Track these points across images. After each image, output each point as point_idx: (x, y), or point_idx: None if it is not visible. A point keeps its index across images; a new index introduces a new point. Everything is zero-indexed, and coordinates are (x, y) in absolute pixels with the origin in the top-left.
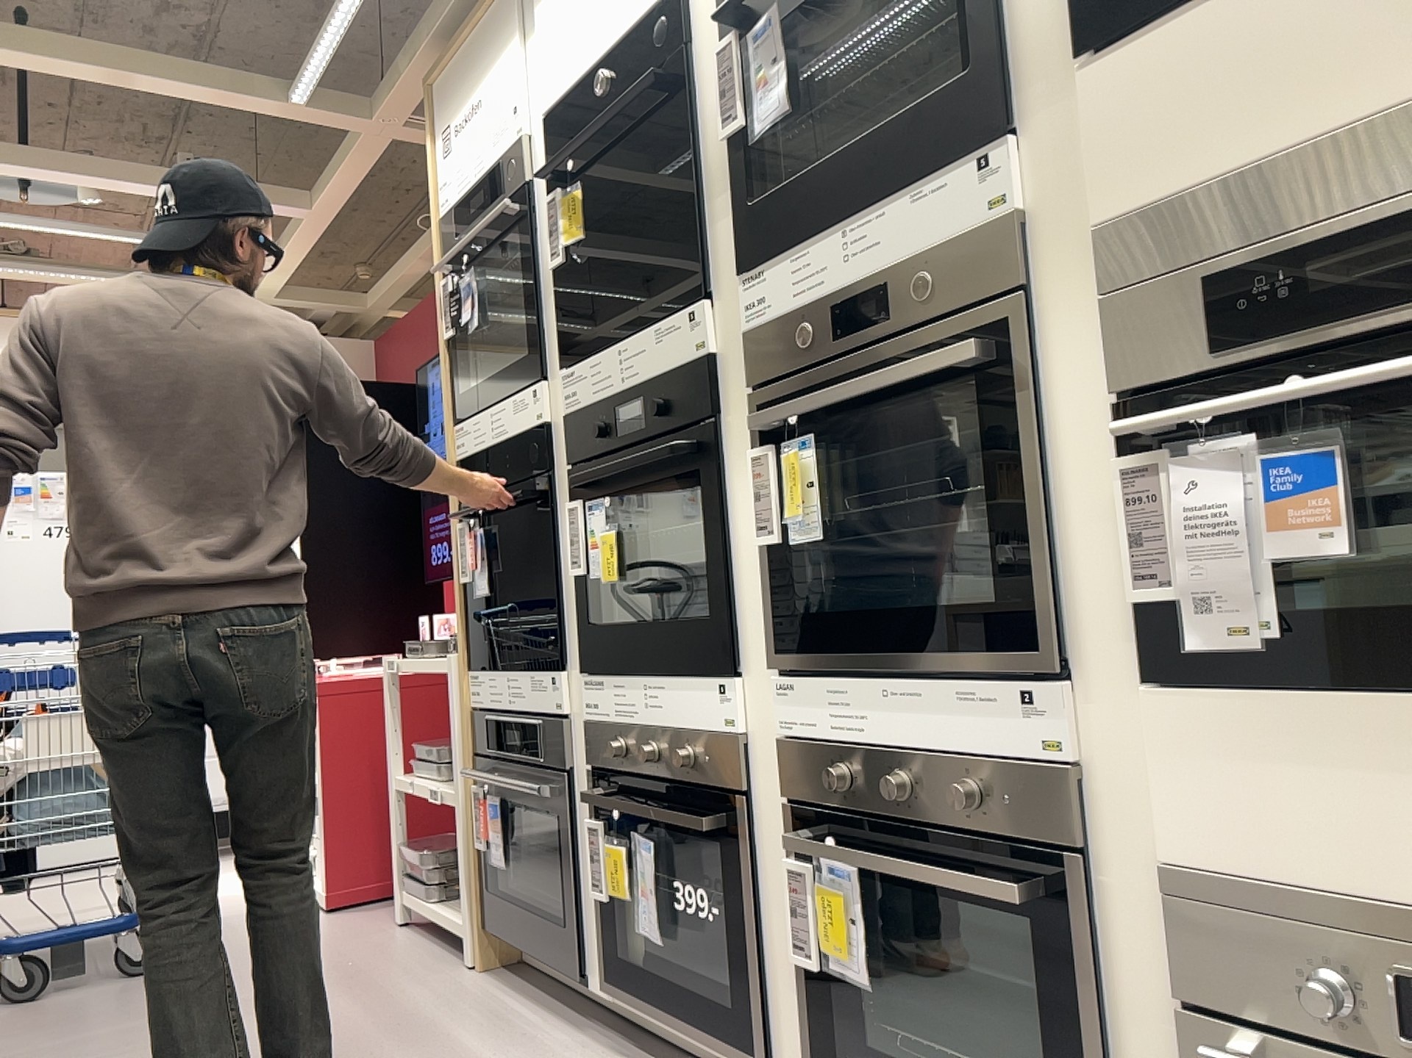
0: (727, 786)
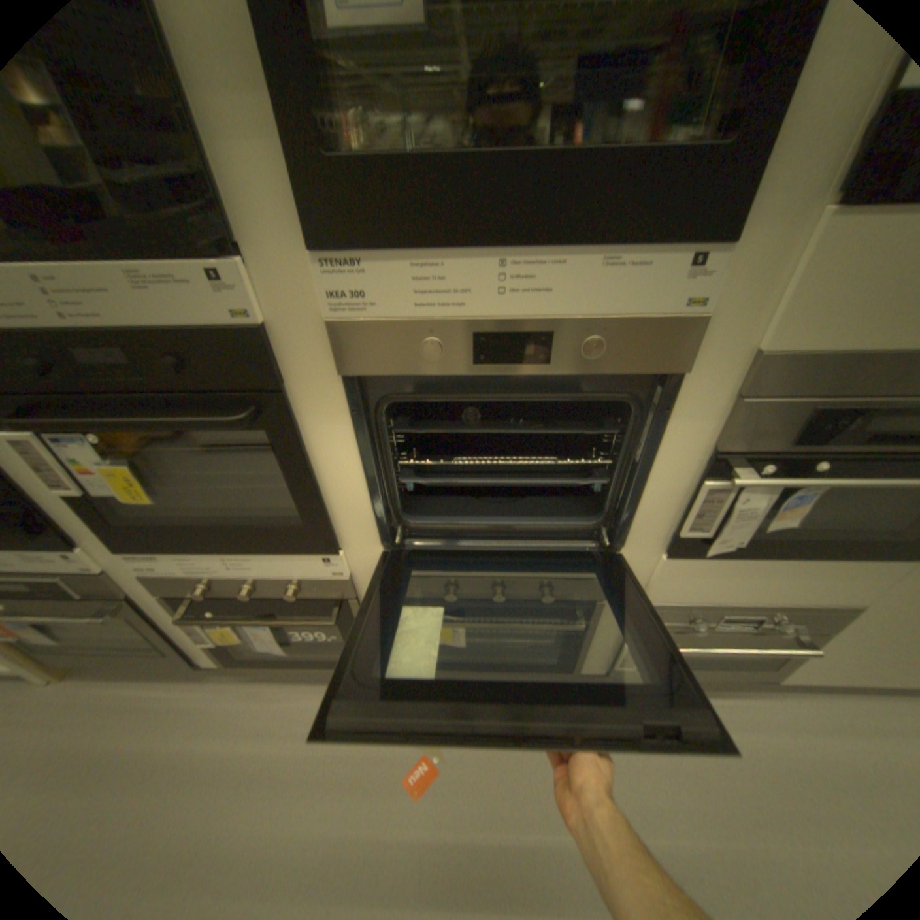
0: (337, 598)
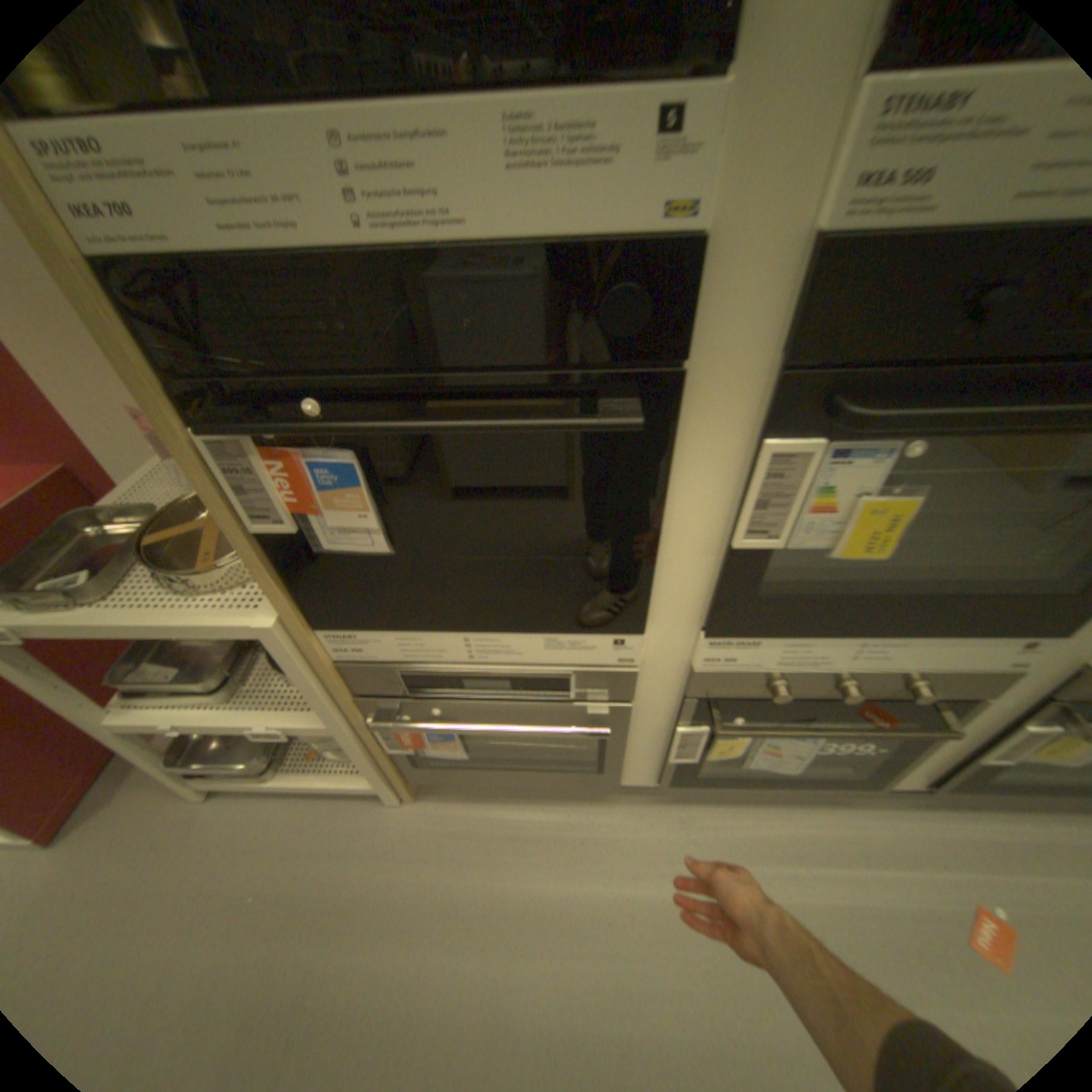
0: (970, 697)
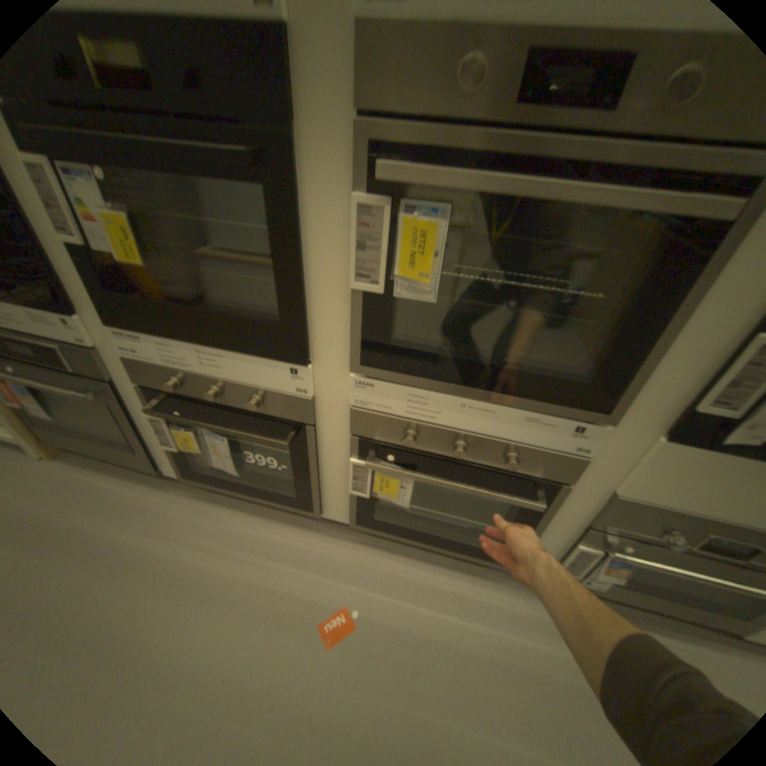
0: (297, 419)
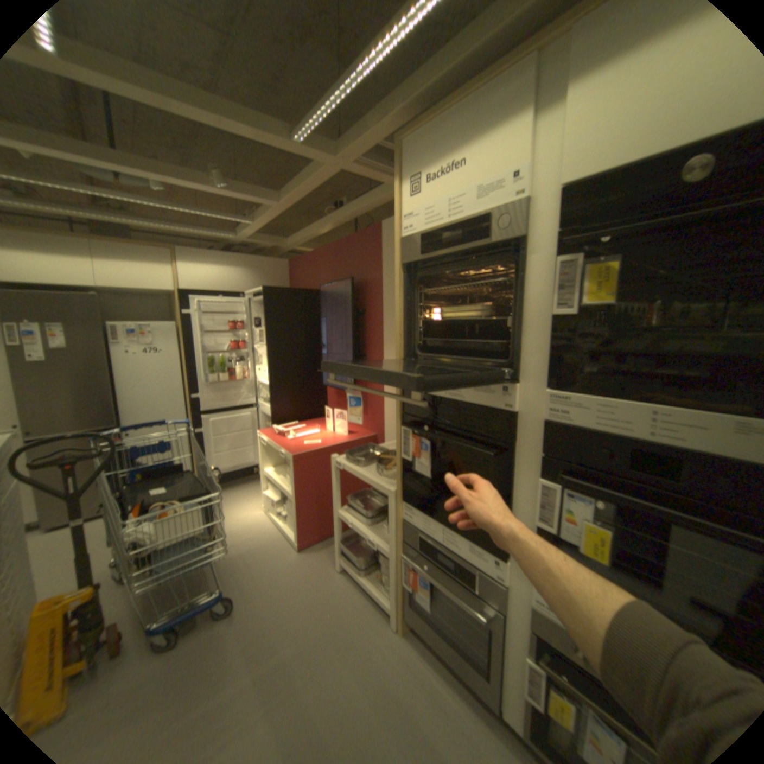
0: None
